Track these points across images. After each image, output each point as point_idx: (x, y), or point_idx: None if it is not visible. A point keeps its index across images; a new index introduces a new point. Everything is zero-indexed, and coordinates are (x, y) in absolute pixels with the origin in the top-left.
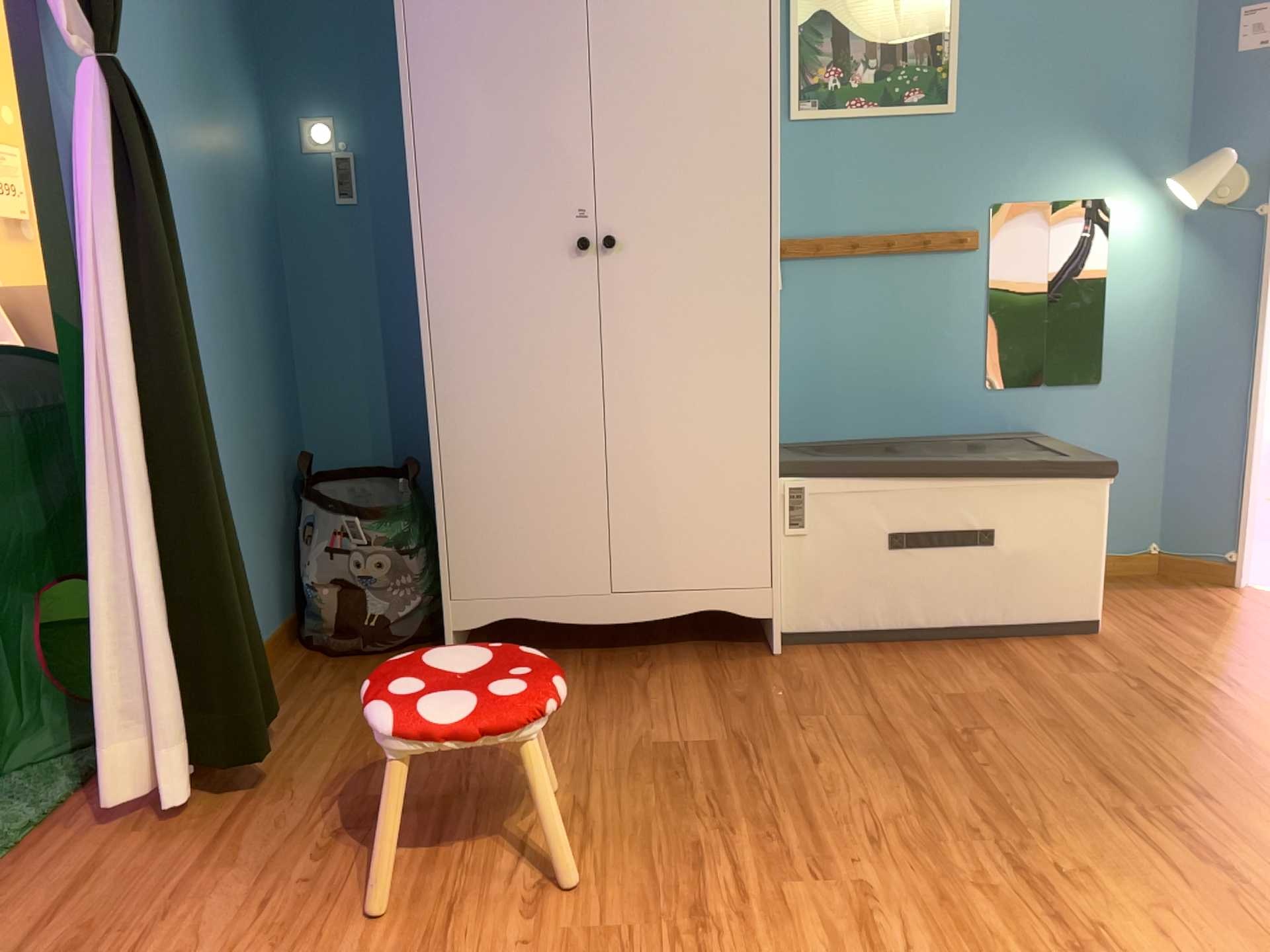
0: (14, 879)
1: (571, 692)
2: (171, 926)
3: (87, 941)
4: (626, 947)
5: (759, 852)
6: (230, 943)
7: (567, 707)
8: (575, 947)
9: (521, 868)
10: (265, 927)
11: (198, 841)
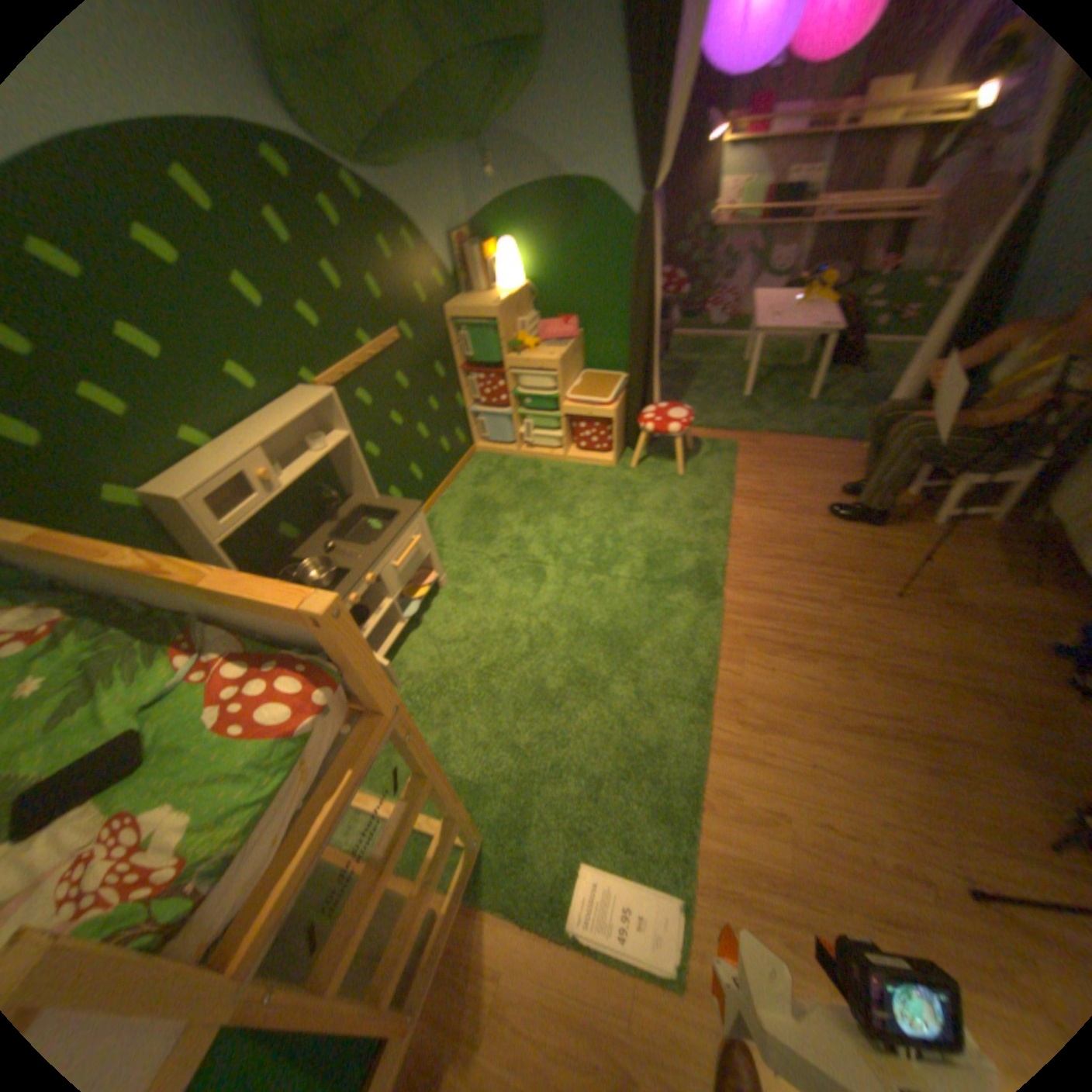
0: (830, 447)
1: (1009, 562)
2: (811, 475)
3: (804, 464)
4: (804, 554)
5: (861, 595)
6: (804, 485)
7: (989, 559)
8: (804, 544)
9: (845, 536)
10: (811, 489)
11: (853, 473)
